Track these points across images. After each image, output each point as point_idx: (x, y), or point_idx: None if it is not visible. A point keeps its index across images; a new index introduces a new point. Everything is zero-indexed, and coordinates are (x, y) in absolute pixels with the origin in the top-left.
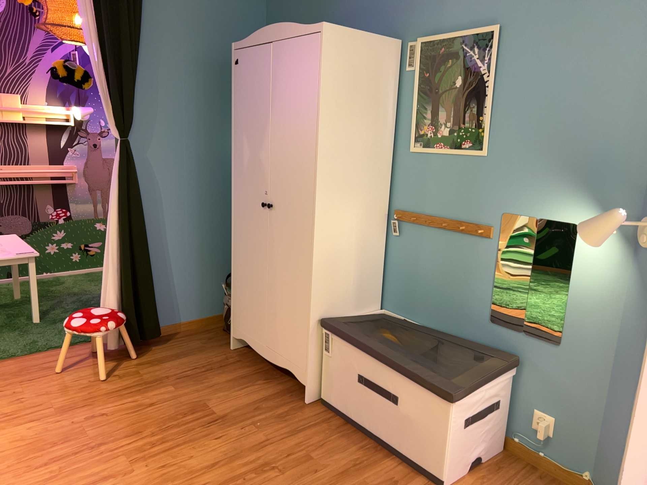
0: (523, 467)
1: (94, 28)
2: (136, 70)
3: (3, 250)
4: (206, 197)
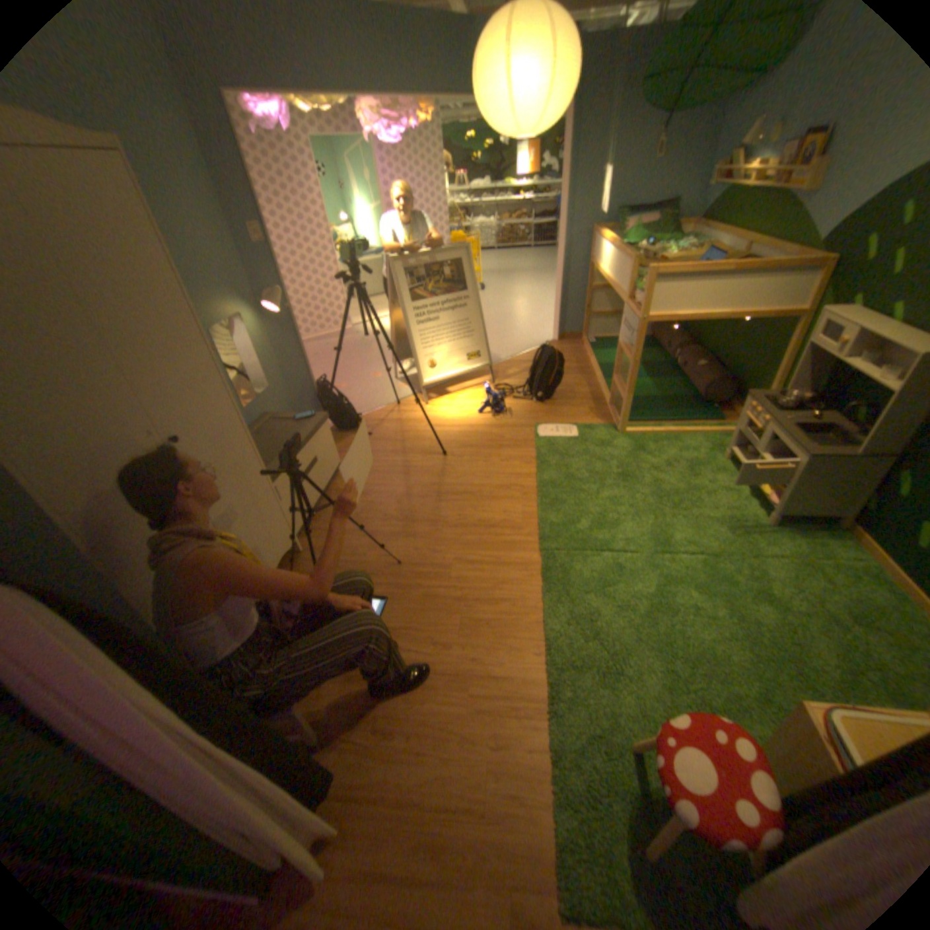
0: None
1: None
2: None
3: None
4: None
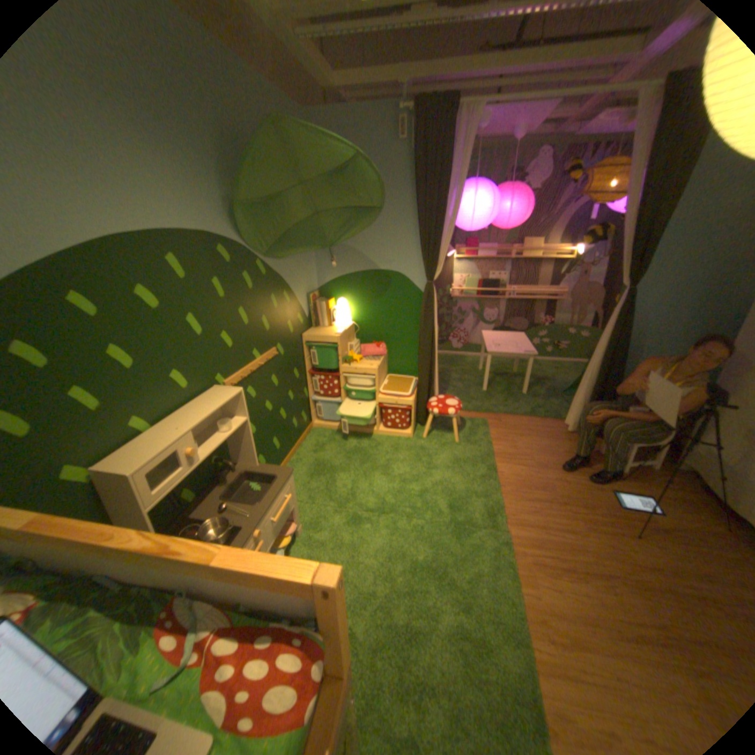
0: None
1: (636, 198)
2: (663, 230)
3: (515, 347)
4: (691, 337)
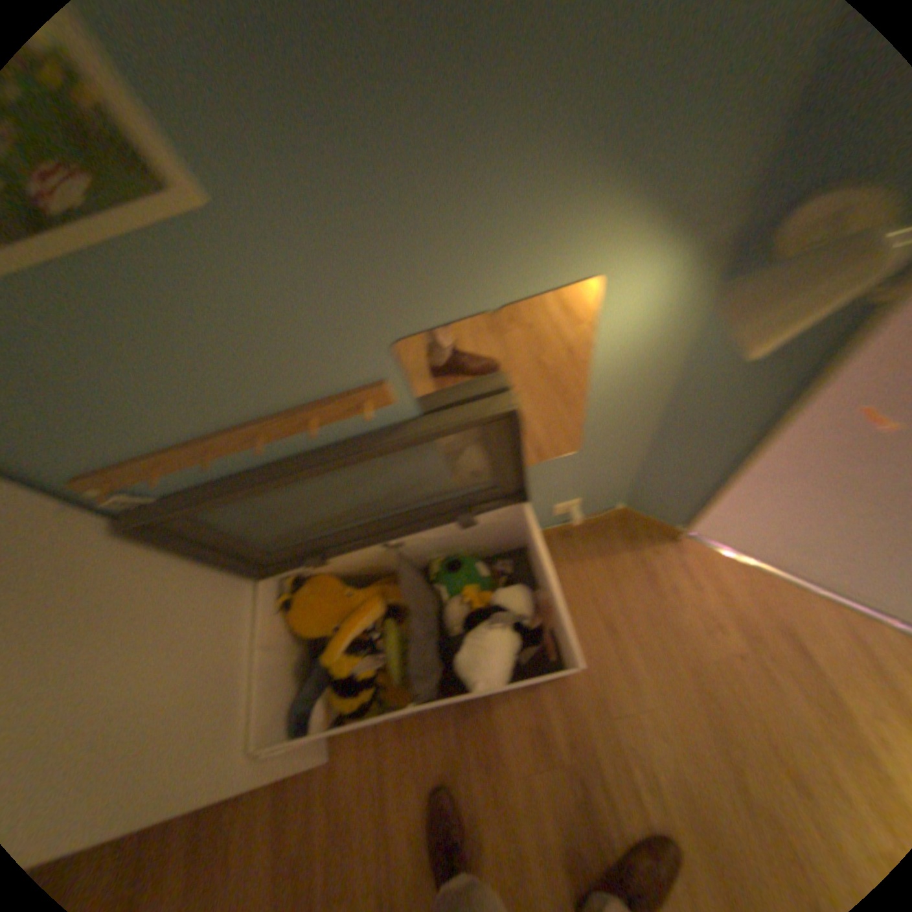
0: (563, 545)
1: None
2: None
3: None
4: None
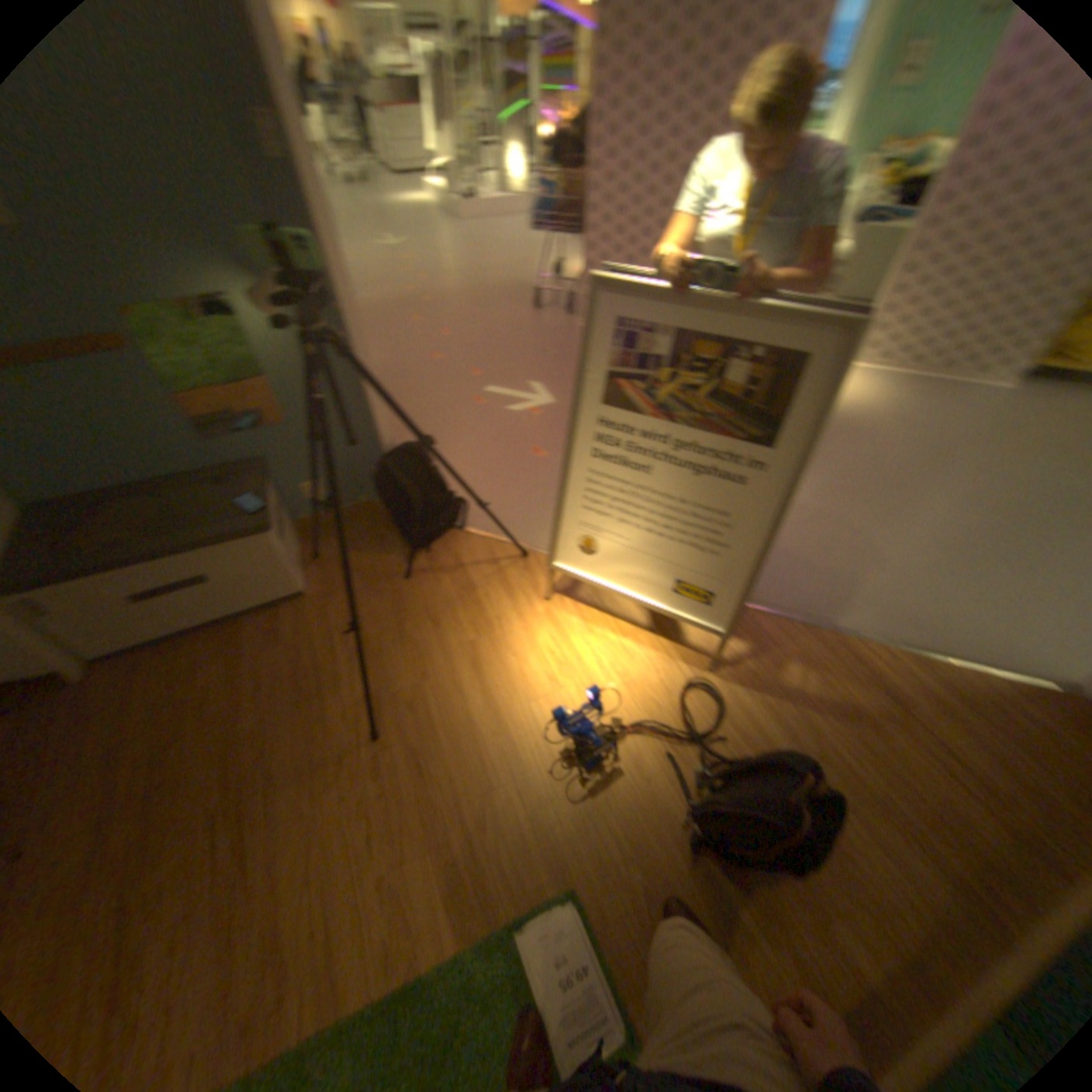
0: (320, 533)
1: None
2: None
3: None
4: None
